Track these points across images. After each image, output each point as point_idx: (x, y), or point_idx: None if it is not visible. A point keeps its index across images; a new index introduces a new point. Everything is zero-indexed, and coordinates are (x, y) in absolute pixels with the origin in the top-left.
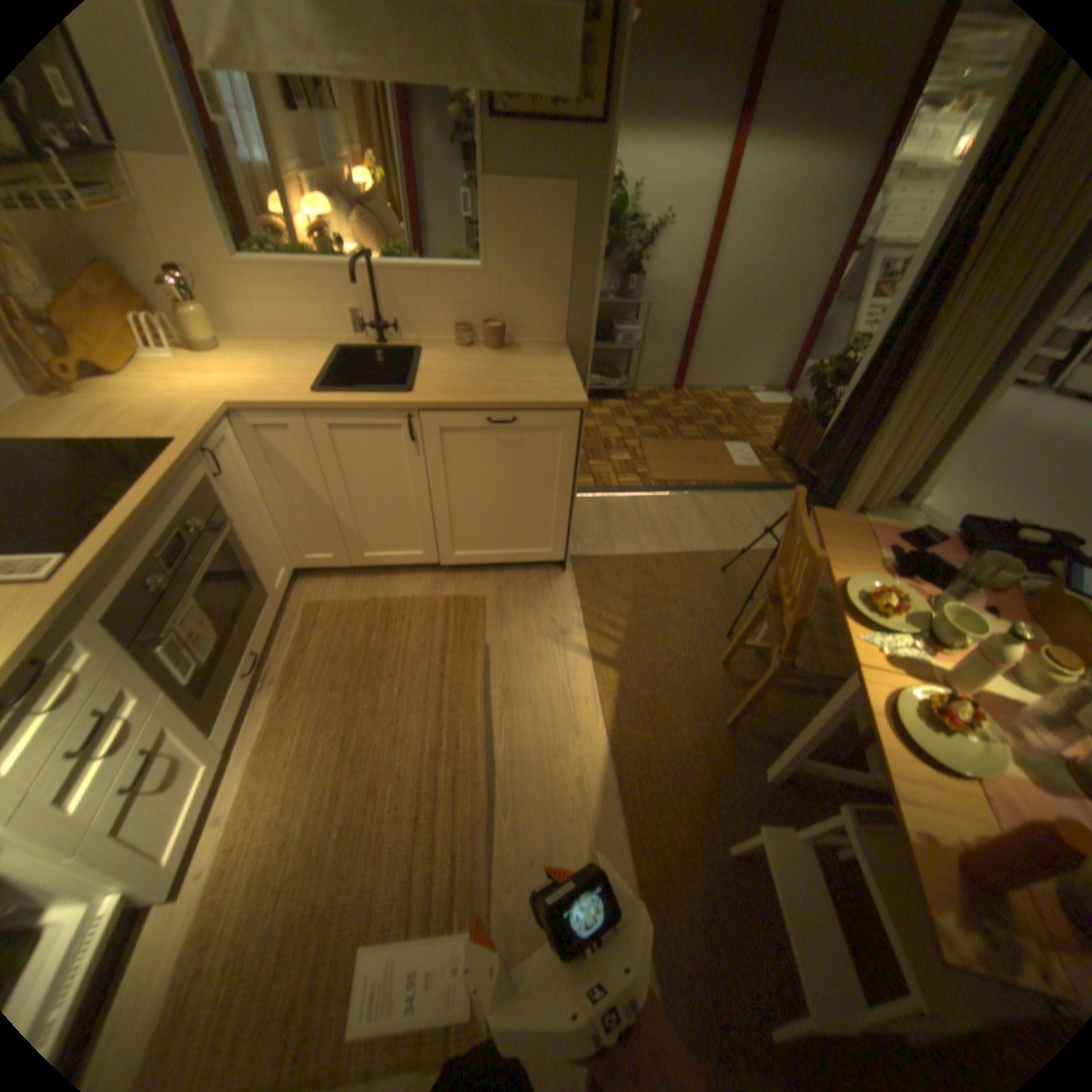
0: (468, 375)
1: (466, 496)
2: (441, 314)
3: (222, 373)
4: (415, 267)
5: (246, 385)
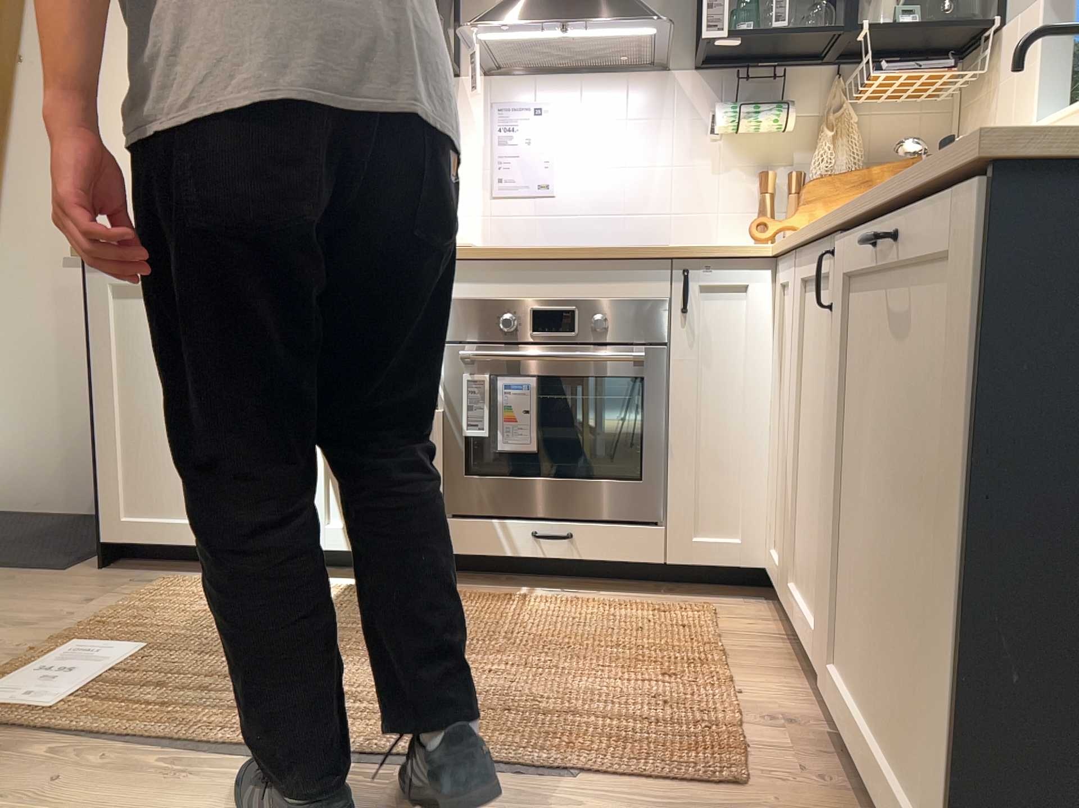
0: None
1: (865, 489)
2: None
3: None
4: None
5: None
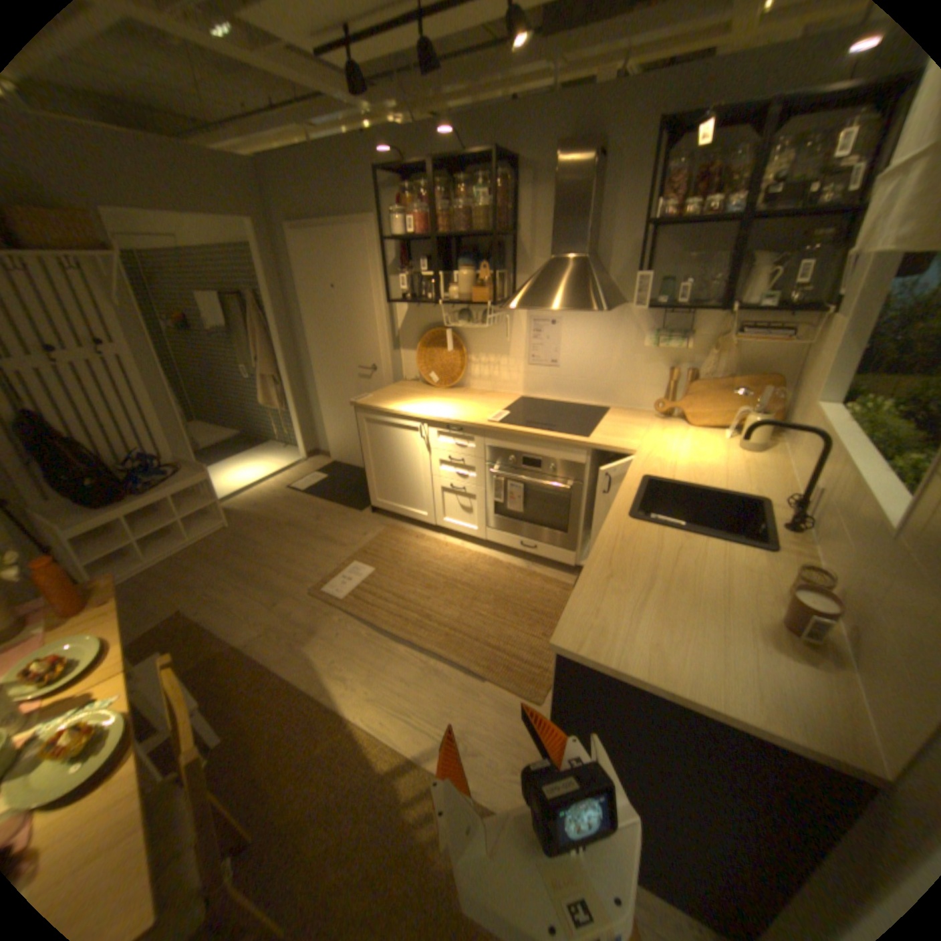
0: (677, 568)
1: None
2: (847, 553)
3: (693, 452)
4: (863, 480)
5: (667, 458)
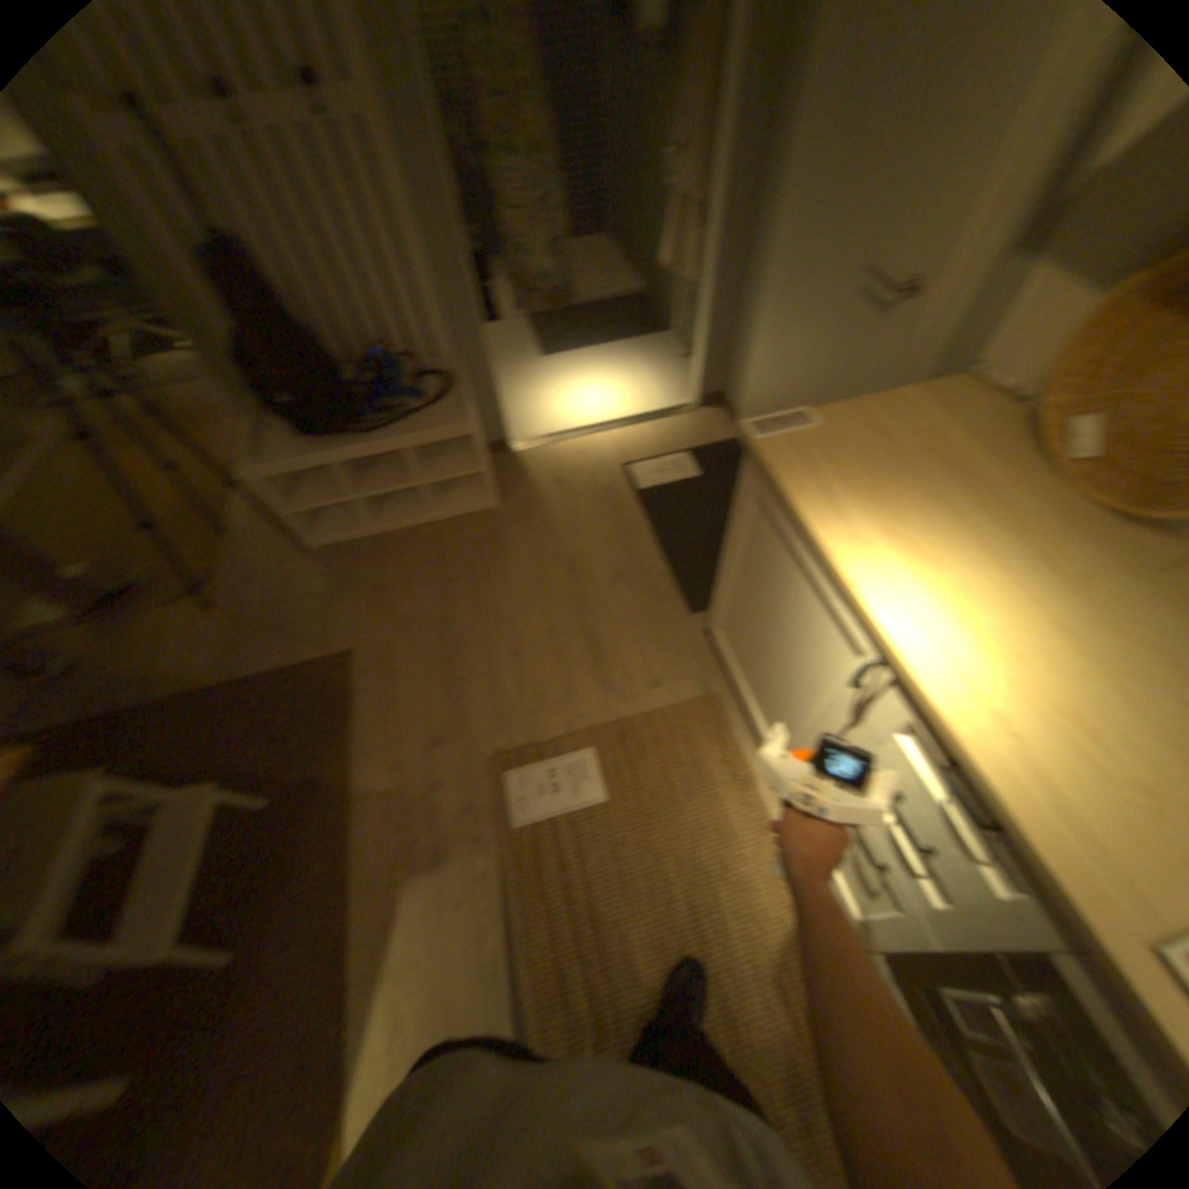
0: None
1: None
2: None
3: None
4: None
5: None
